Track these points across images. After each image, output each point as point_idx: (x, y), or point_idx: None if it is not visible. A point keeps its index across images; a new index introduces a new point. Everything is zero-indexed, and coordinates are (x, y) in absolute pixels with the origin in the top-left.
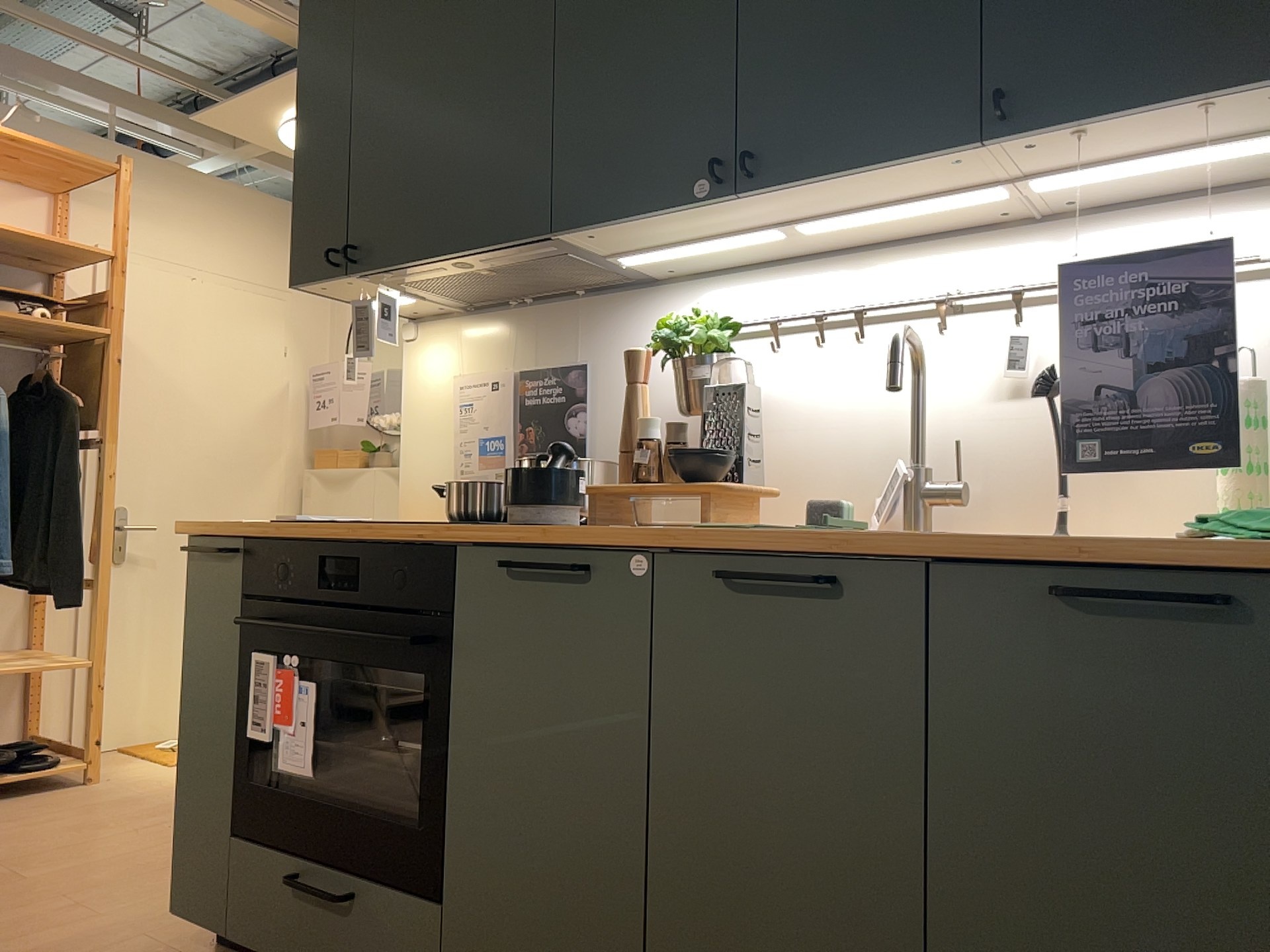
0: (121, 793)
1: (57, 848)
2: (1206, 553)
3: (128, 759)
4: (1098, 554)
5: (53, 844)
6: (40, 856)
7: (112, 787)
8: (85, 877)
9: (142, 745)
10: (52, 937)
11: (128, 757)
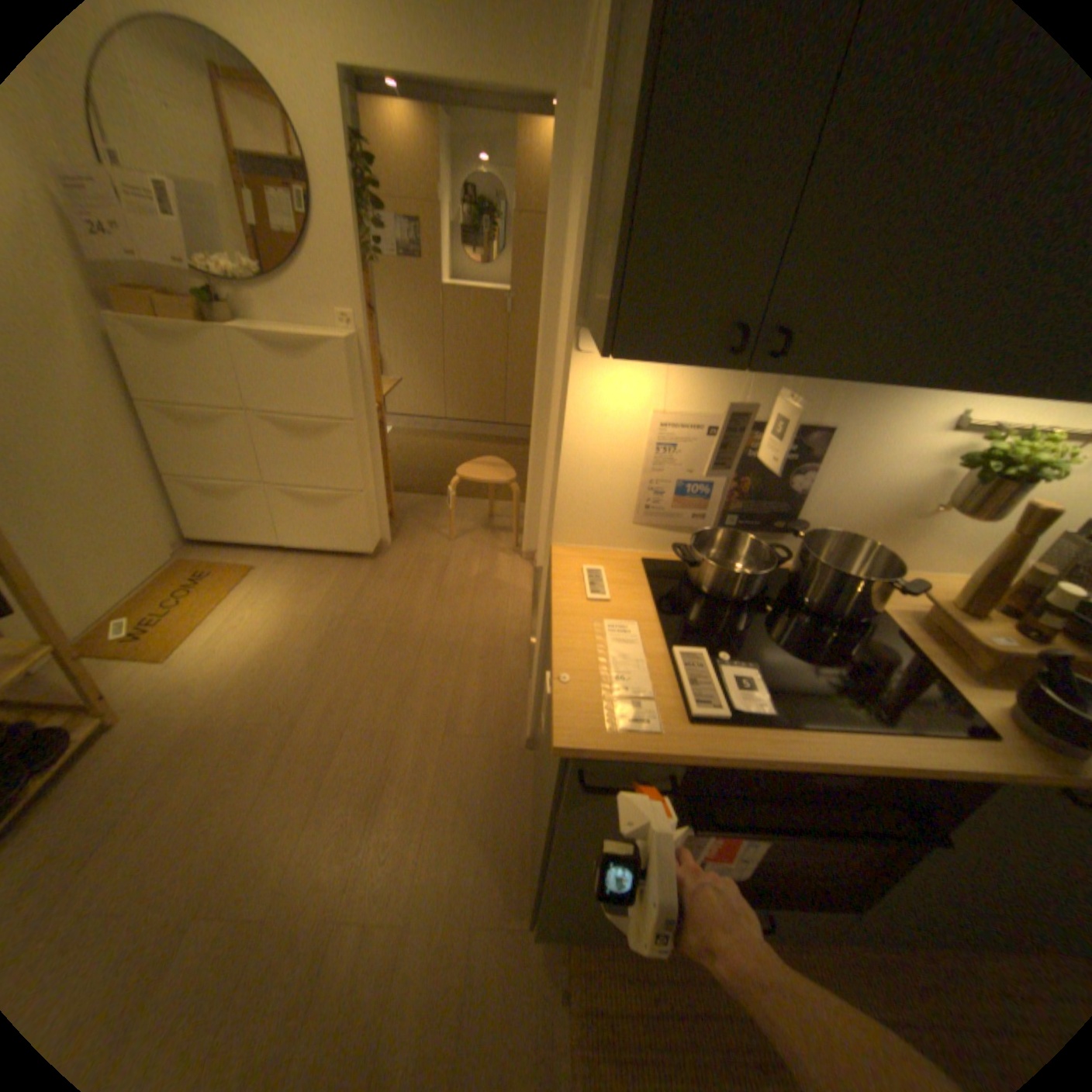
0: (168, 729)
1: (225, 851)
2: None
3: (98, 667)
4: None
5: (210, 847)
6: (227, 874)
7: (145, 722)
8: (316, 879)
9: (88, 641)
10: (403, 982)
11: (93, 663)
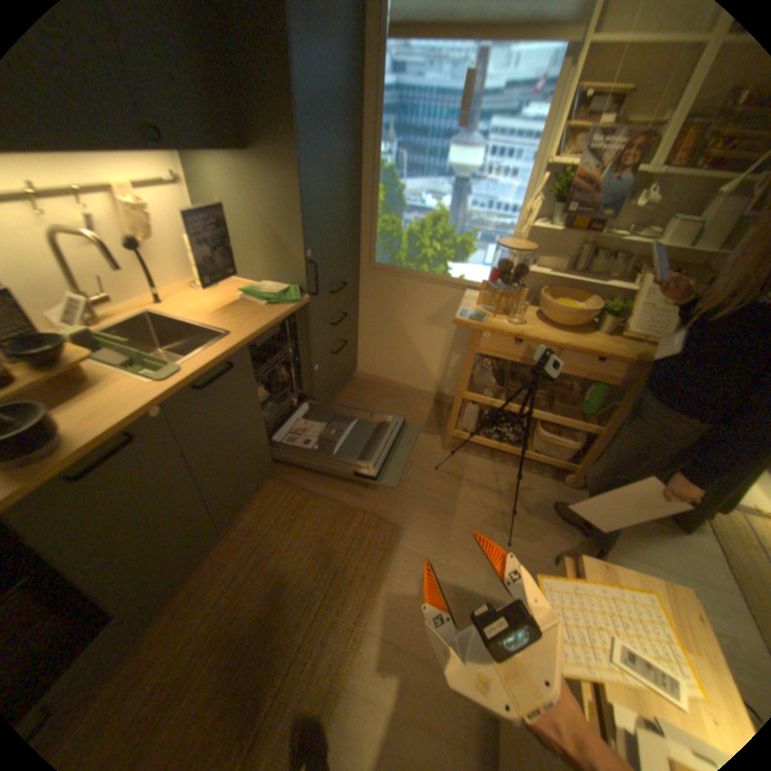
0: None
1: None
2: (291, 312)
3: None
4: (277, 322)
5: None
6: None
7: None
8: None
9: None
10: None
11: None
